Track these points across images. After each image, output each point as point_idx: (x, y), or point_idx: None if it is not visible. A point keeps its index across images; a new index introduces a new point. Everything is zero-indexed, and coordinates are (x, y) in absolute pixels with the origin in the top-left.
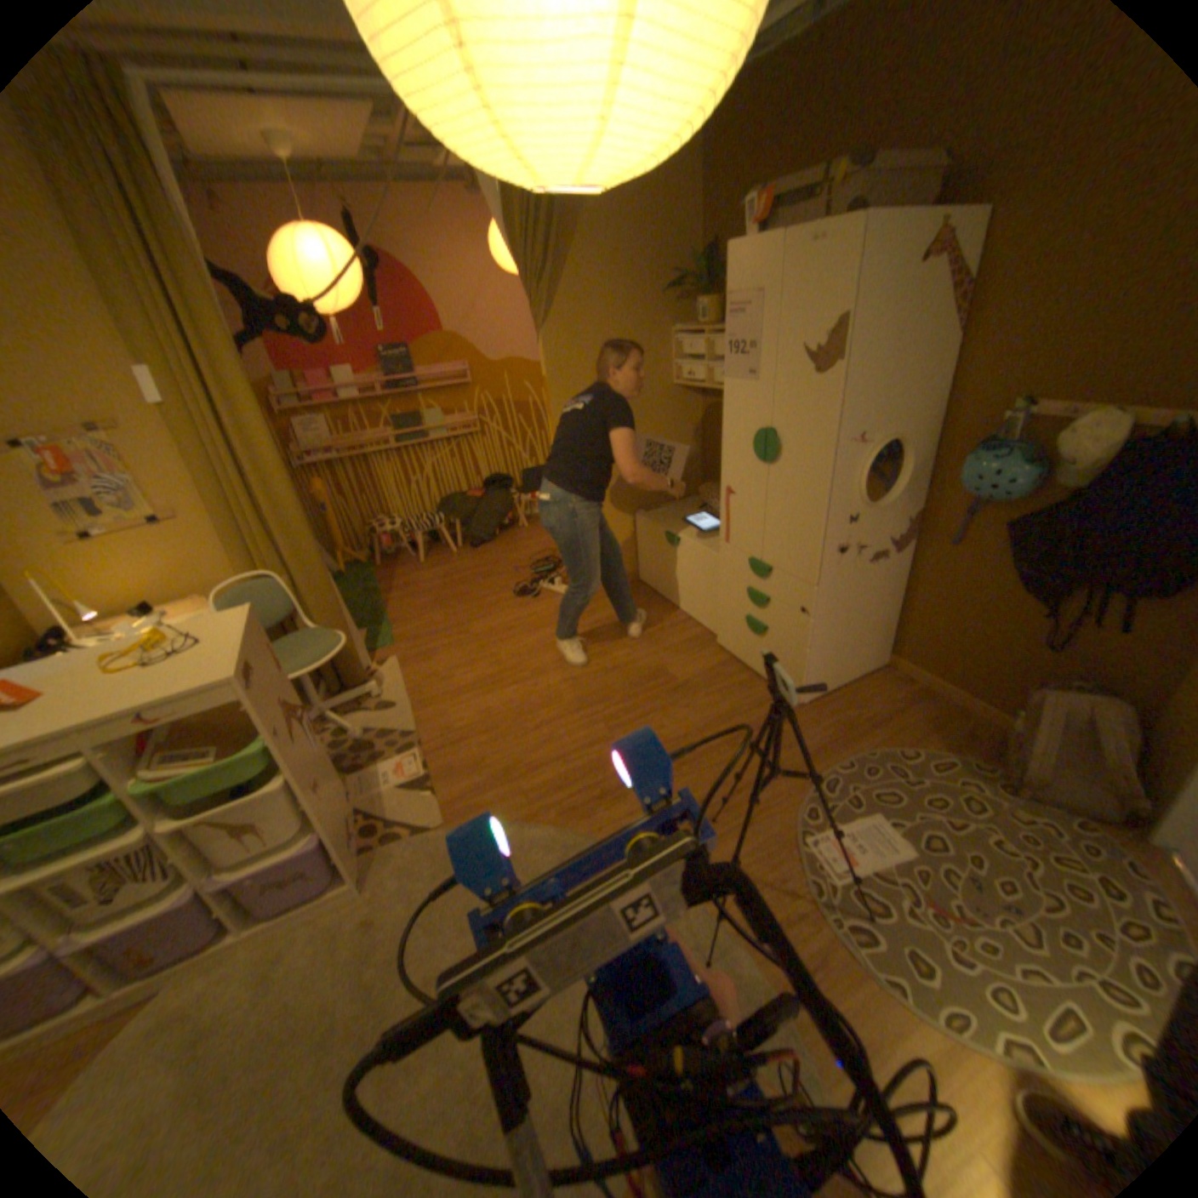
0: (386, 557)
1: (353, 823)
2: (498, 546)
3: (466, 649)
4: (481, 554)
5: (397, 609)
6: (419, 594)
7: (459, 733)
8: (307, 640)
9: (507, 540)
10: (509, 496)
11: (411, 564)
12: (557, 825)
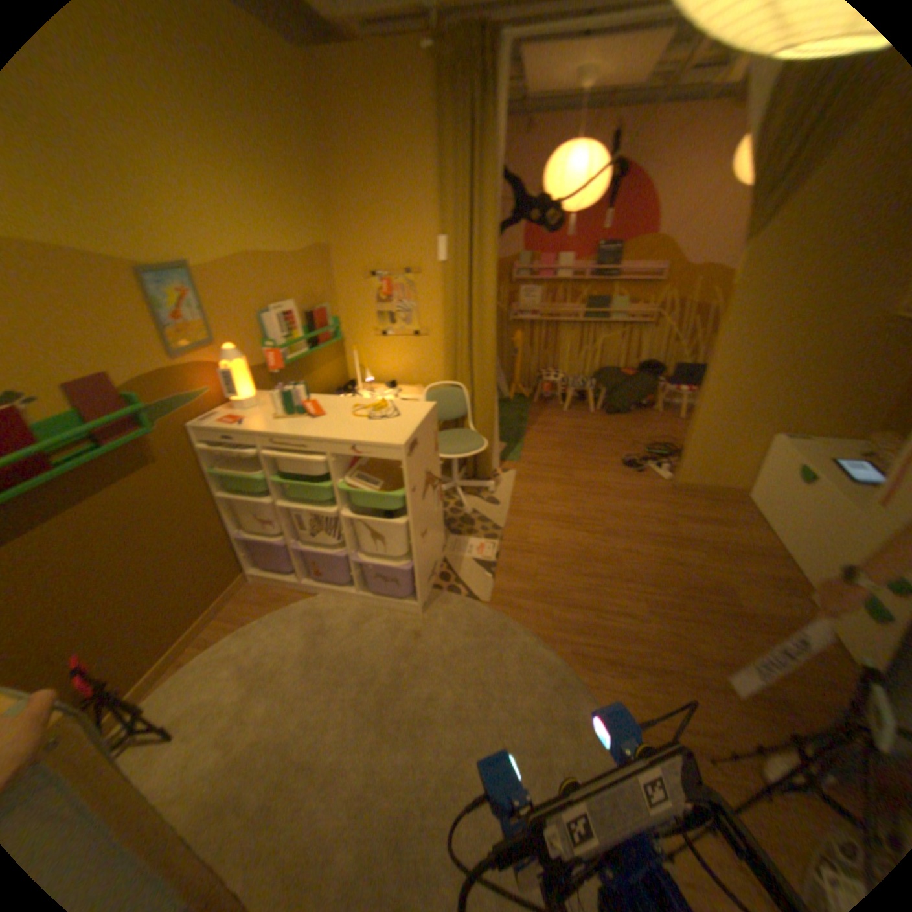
0: (542, 399)
1: (440, 566)
2: (628, 419)
3: (565, 487)
4: (611, 420)
5: (531, 438)
6: (551, 433)
7: (530, 546)
8: (464, 437)
9: (638, 416)
10: (656, 381)
11: (556, 409)
12: (566, 659)
